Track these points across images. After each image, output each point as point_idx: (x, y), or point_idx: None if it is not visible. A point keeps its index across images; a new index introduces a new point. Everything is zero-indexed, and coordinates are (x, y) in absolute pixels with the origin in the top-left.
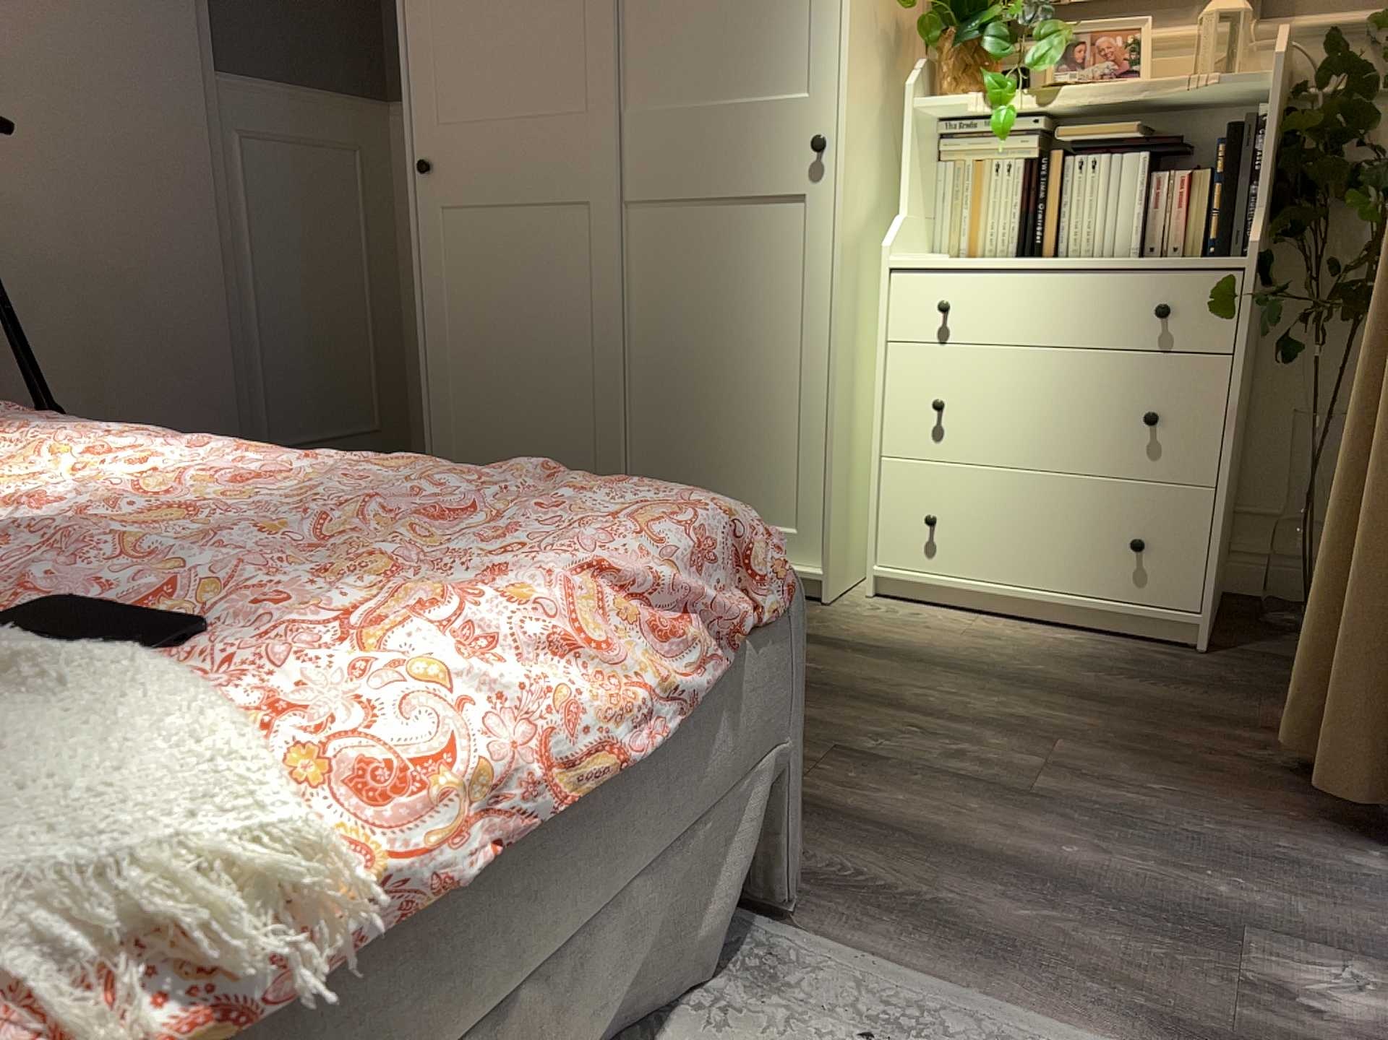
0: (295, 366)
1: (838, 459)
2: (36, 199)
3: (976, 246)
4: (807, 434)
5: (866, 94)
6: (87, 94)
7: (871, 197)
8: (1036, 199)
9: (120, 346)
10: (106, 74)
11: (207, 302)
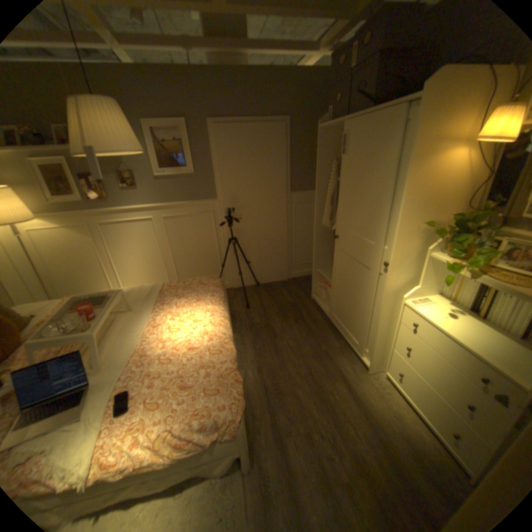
0: (301, 249)
1: (378, 344)
2: (250, 224)
3: (458, 298)
4: (373, 332)
5: (409, 251)
6: (261, 203)
7: (409, 277)
8: (484, 295)
9: (263, 248)
10: (265, 199)
11: (281, 239)
